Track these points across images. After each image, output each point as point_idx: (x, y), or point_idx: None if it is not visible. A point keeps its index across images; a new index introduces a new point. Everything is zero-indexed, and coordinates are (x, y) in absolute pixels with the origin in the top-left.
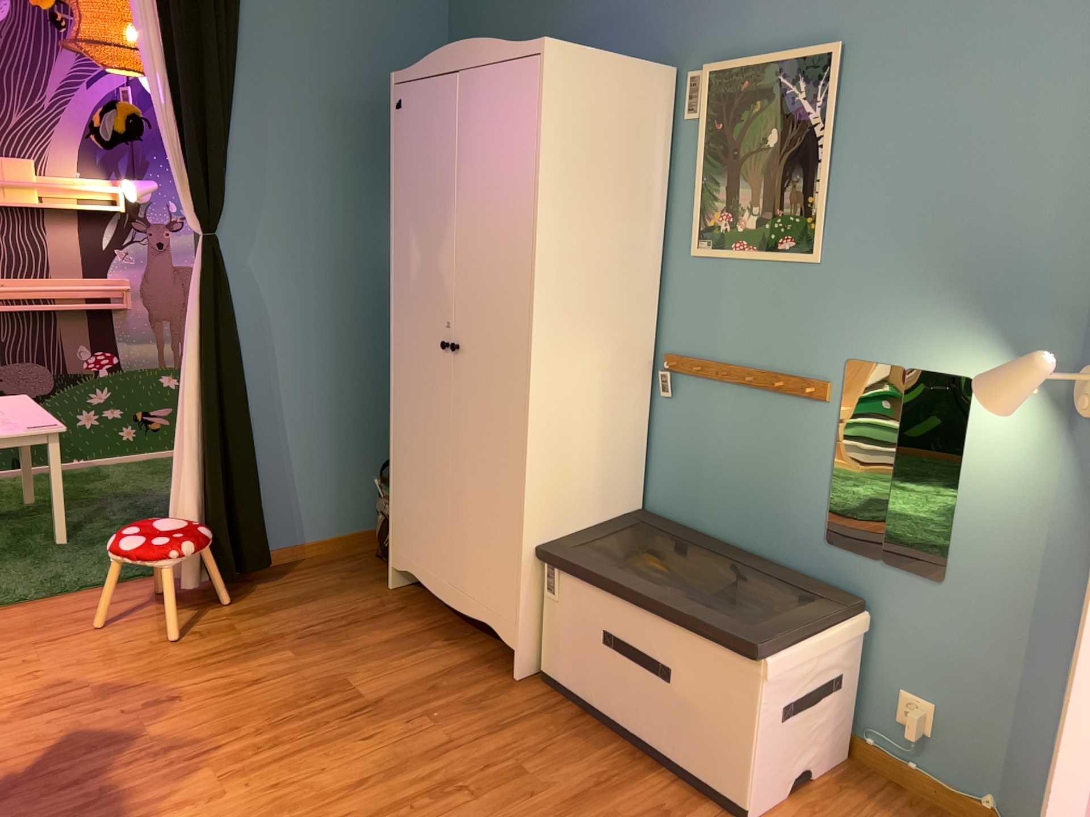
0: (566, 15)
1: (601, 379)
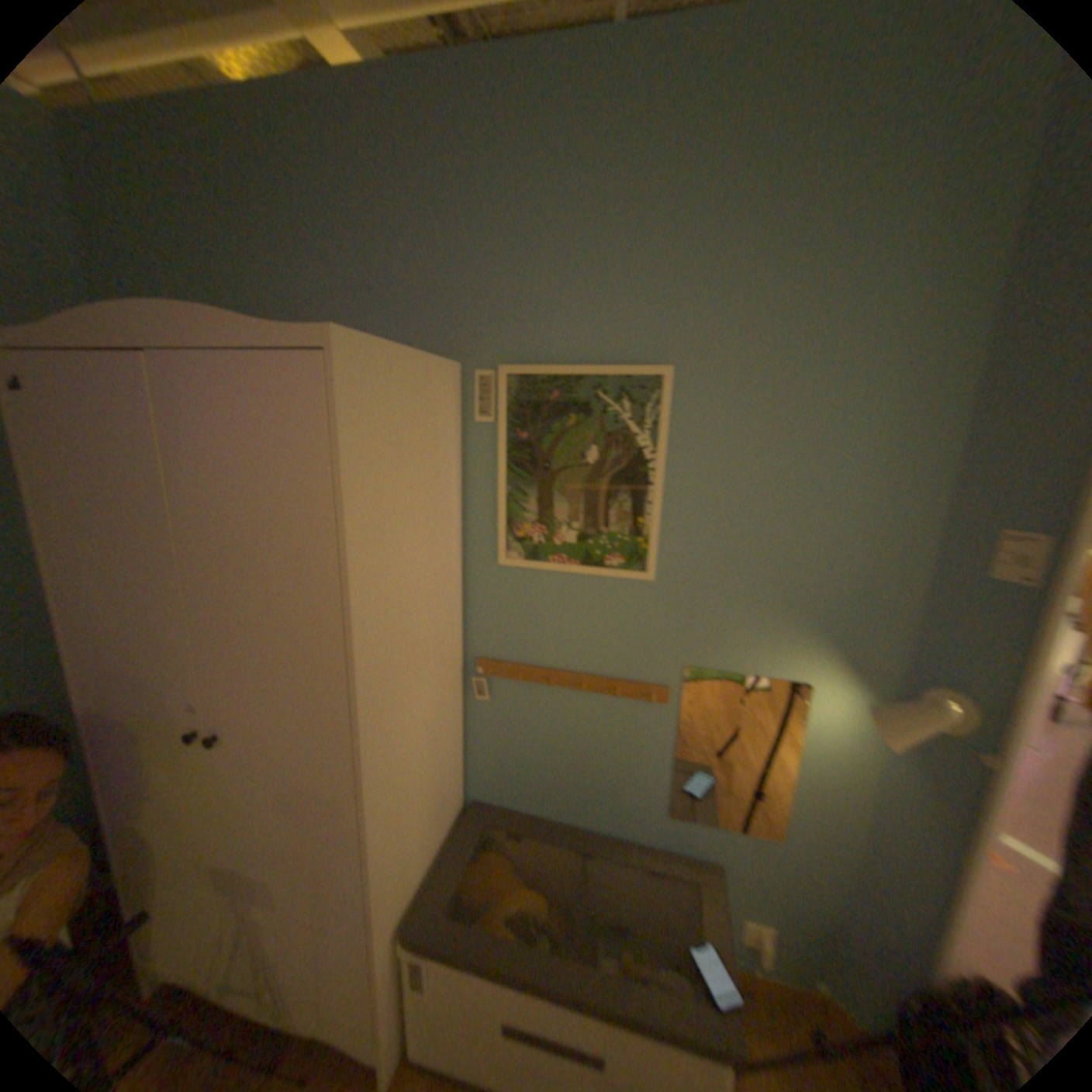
0: (284, 274)
1: (426, 723)
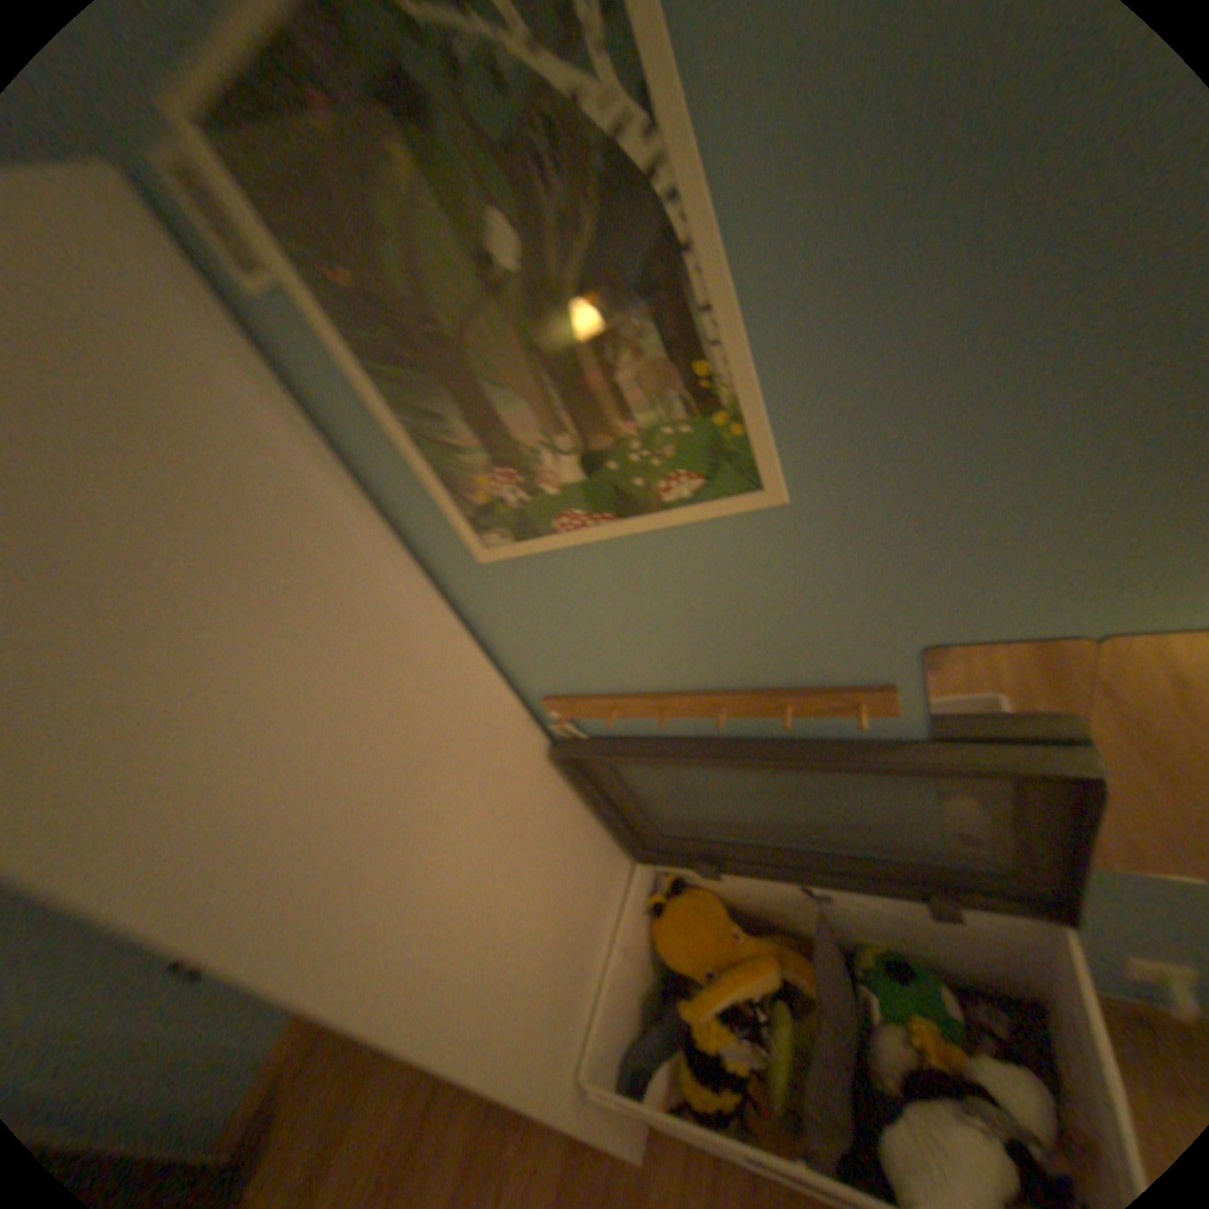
0: None
1: (486, 838)
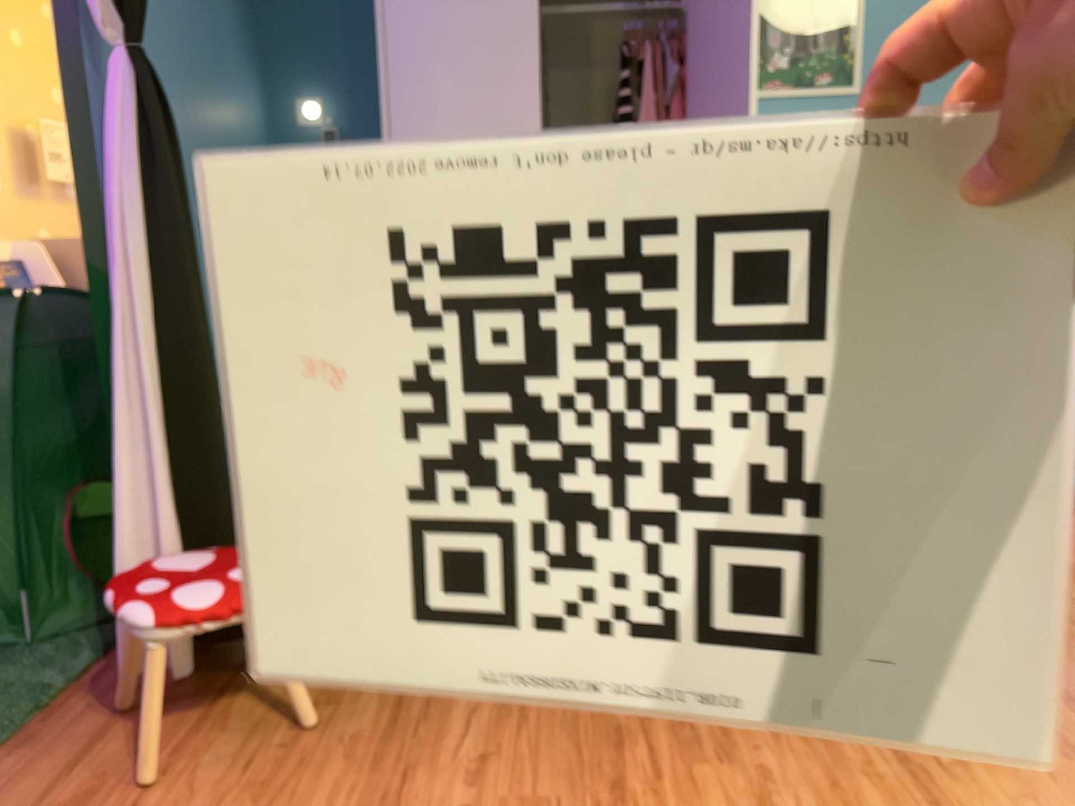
0: None
1: None
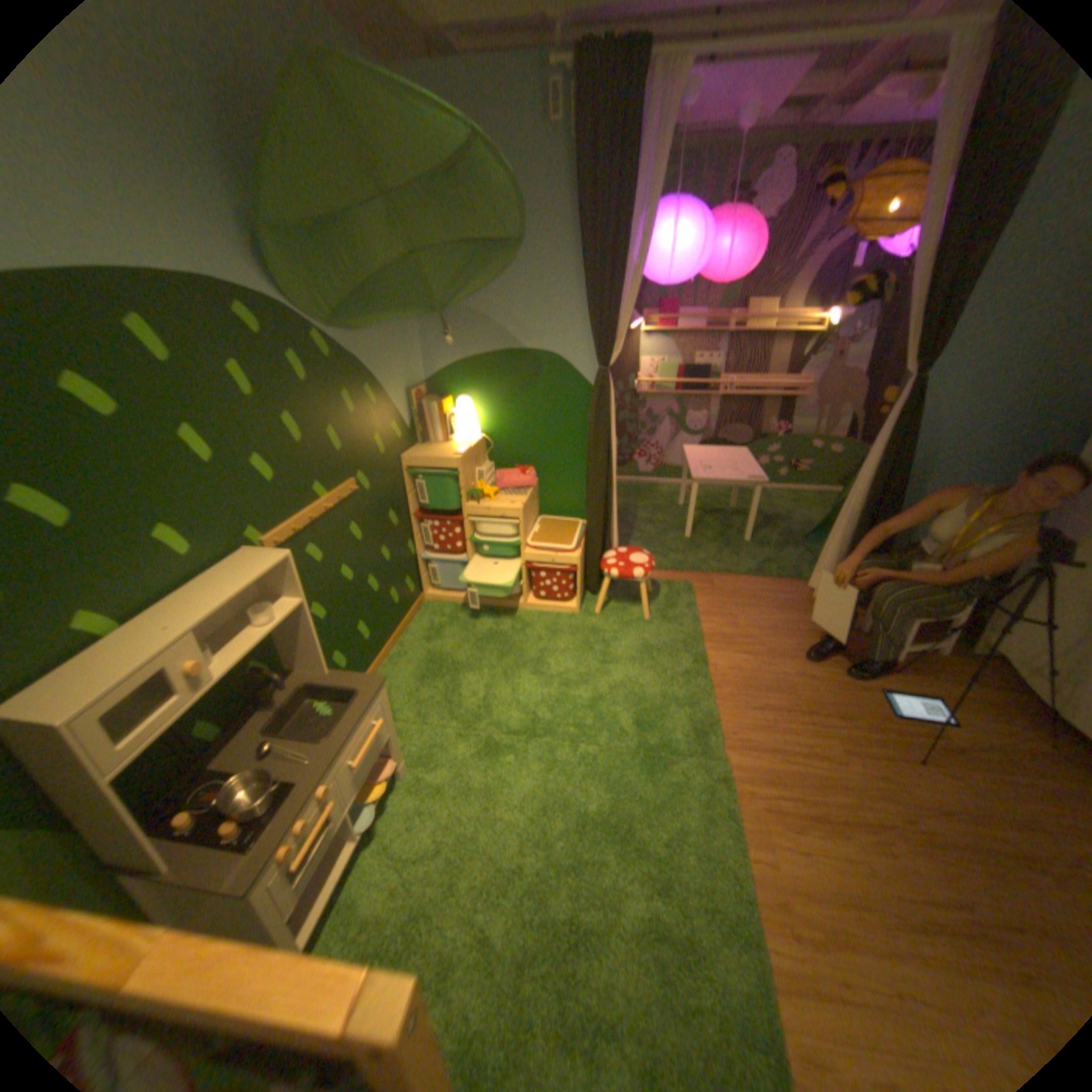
0: None
1: None
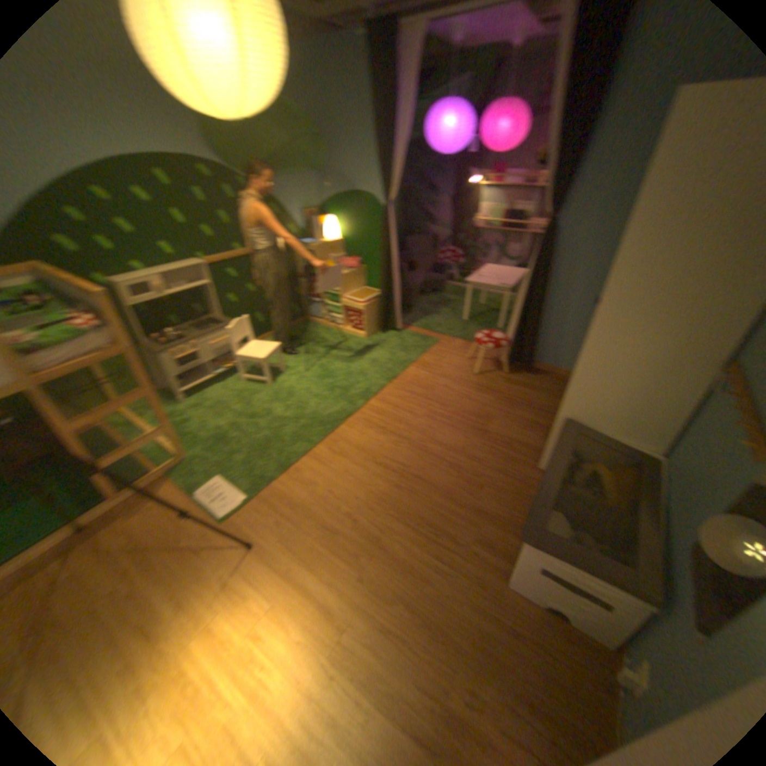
0: None
1: (653, 355)
